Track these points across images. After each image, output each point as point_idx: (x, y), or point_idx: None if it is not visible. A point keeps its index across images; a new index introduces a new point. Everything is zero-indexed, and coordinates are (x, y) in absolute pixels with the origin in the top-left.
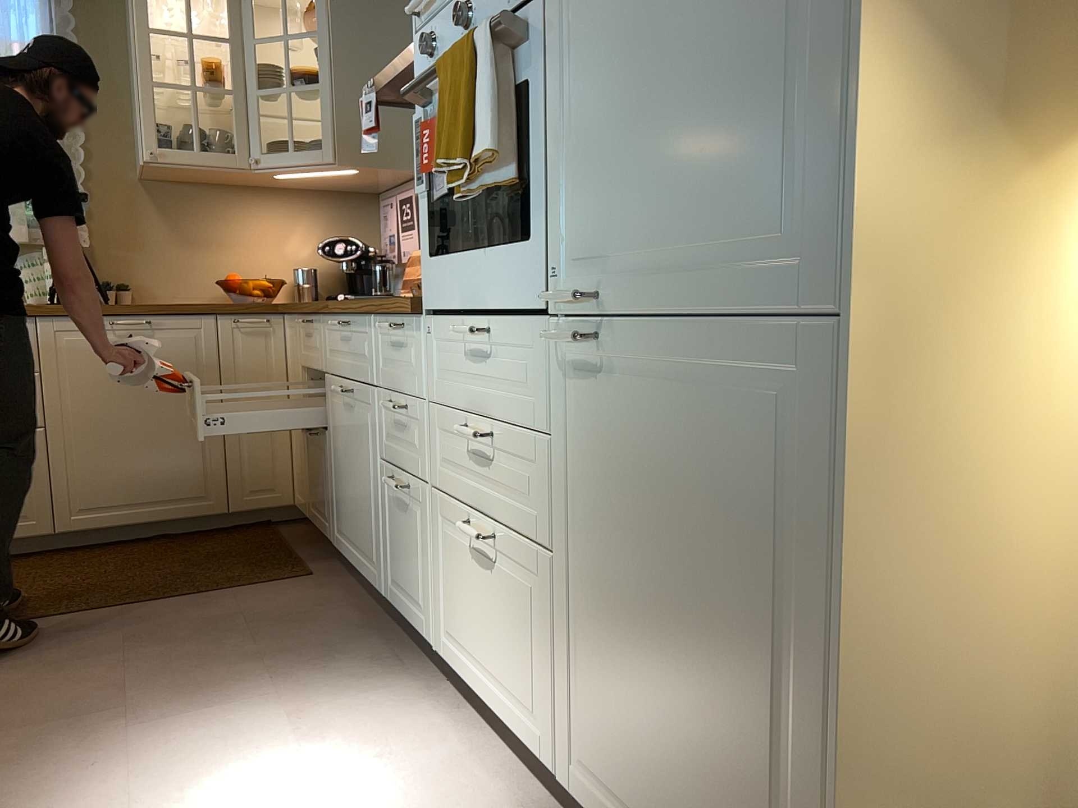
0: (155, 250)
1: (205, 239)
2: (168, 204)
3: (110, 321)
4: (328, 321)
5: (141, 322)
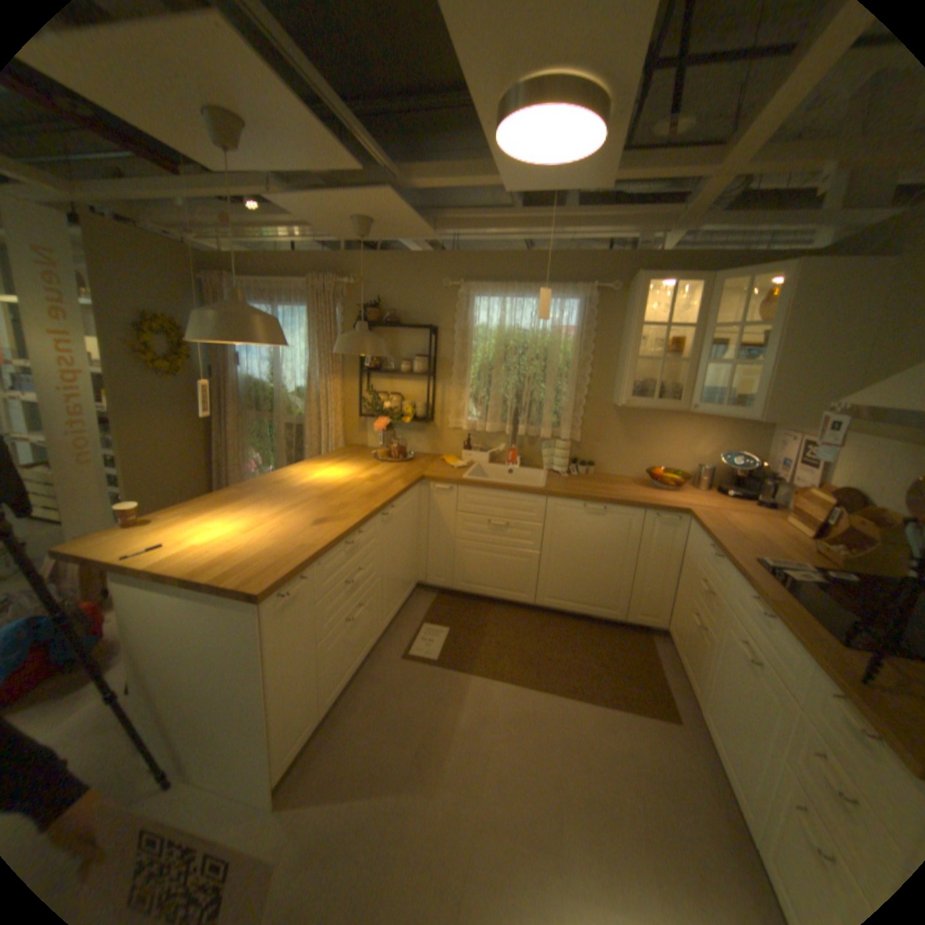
0: (613, 444)
1: (644, 440)
2: (626, 418)
3: (584, 504)
4: (744, 580)
5: (601, 509)
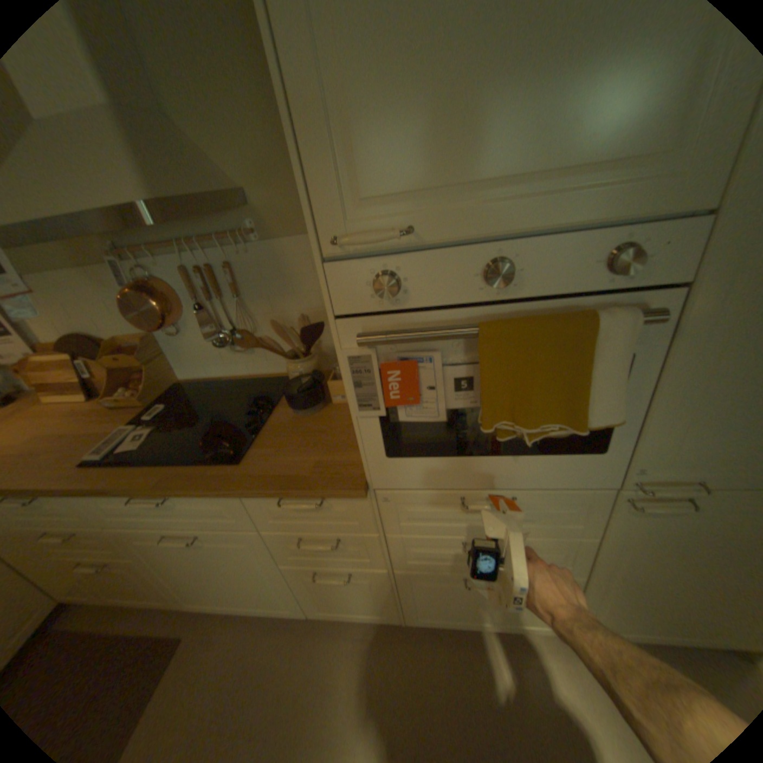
0: None
1: None
2: None
3: None
4: (92, 497)
5: None
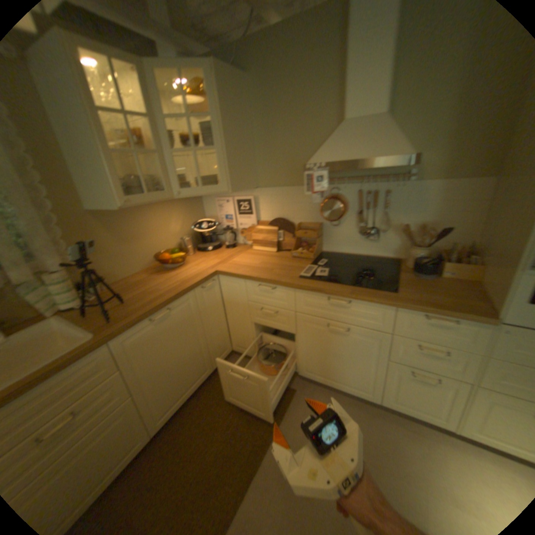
0: (110, 250)
1: (134, 236)
2: (109, 221)
3: (151, 319)
4: (307, 293)
5: (168, 312)
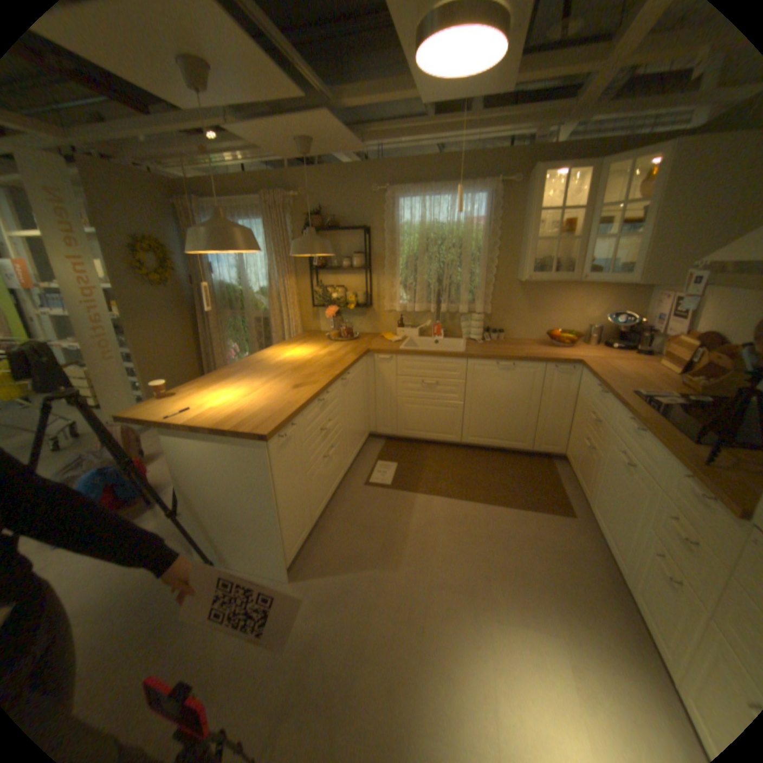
0: (518, 313)
1: (543, 308)
2: (528, 291)
3: (497, 362)
4: (623, 407)
5: (510, 365)
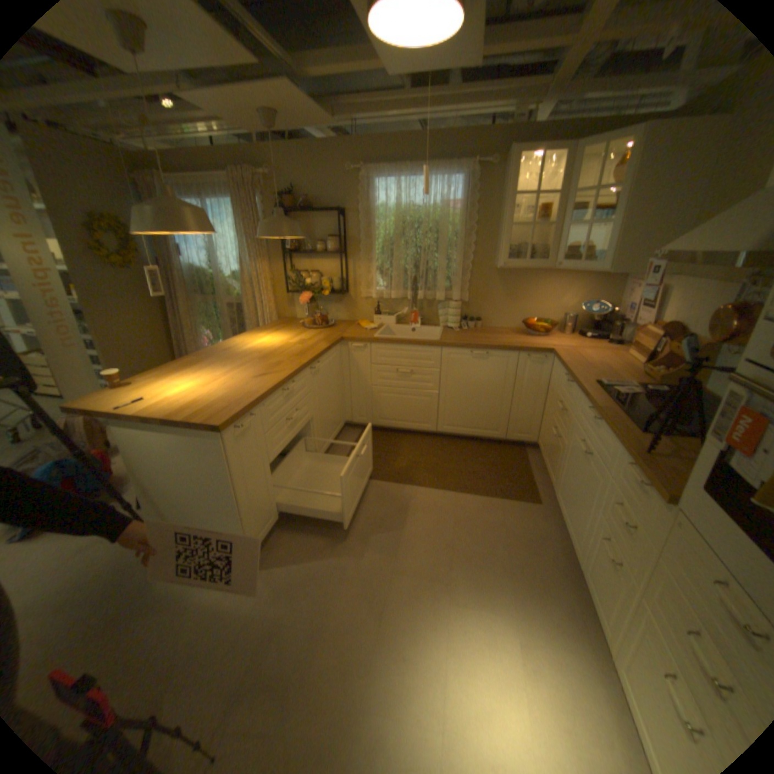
0: (495, 301)
1: (520, 296)
2: (505, 278)
3: (471, 351)
4: (584, 396)
5: (483, 353)
